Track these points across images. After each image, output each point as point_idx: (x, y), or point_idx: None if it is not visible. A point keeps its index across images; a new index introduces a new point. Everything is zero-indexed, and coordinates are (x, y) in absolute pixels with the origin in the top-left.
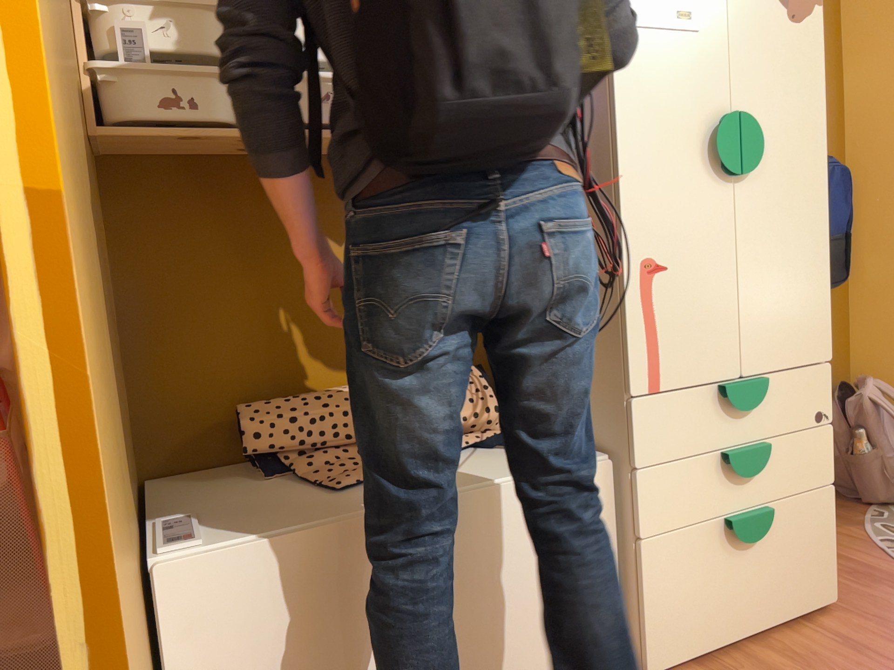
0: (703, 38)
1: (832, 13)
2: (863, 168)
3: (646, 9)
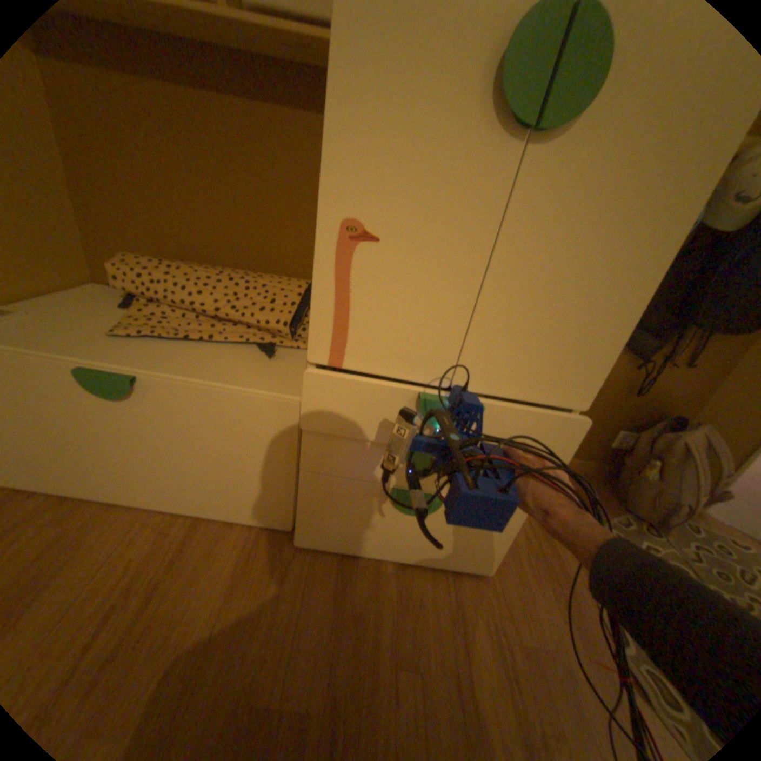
0: None
1: None
2: None
3: None
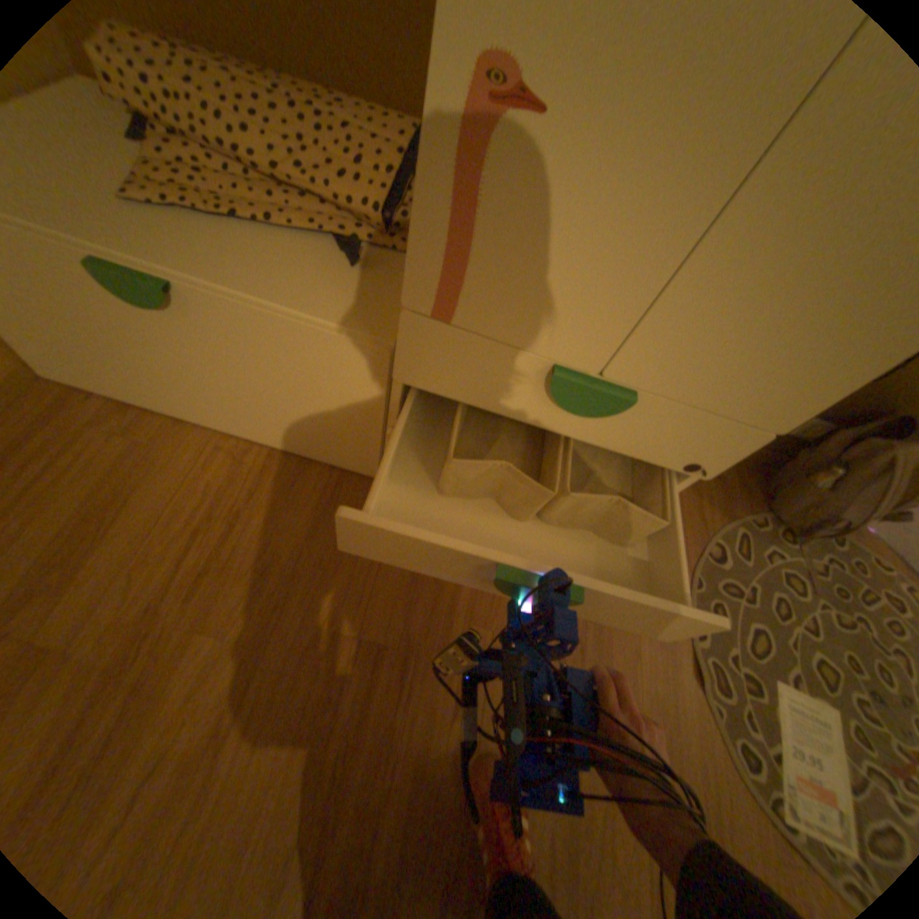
0: None
1: None
2: None
3: None
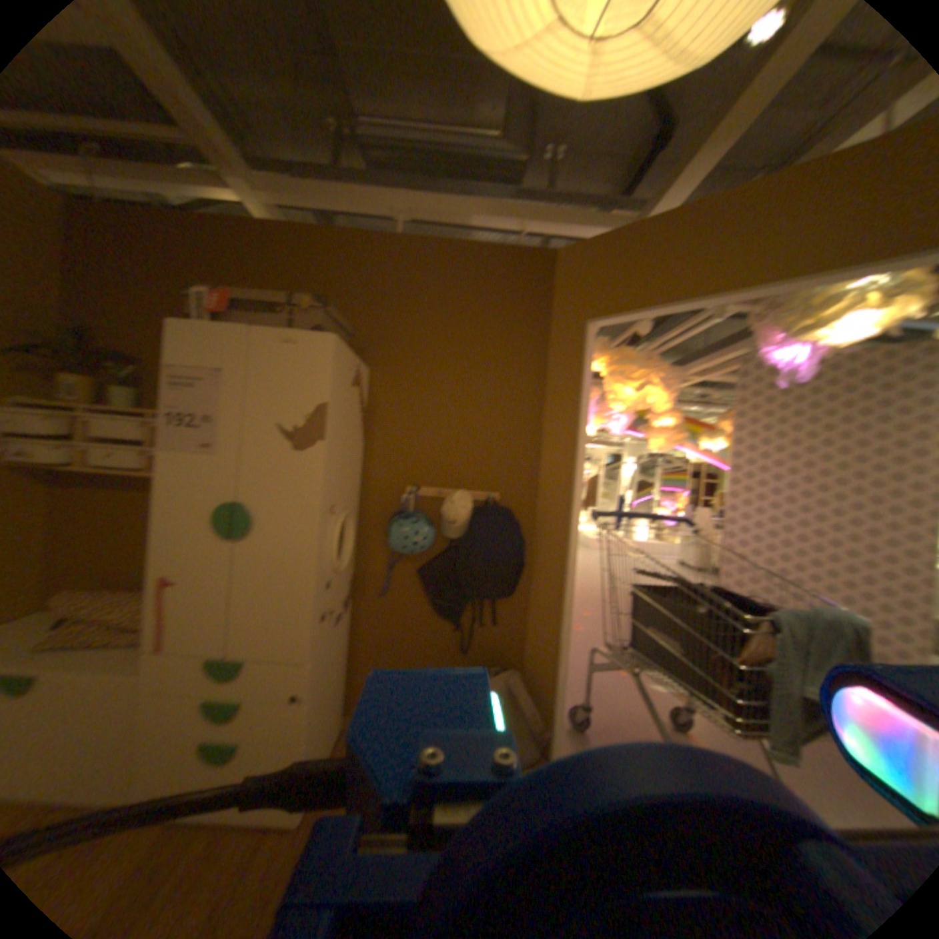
0: (213, 460)
1: (533, 411)
2: (543, 521)
3: (173, 444)
